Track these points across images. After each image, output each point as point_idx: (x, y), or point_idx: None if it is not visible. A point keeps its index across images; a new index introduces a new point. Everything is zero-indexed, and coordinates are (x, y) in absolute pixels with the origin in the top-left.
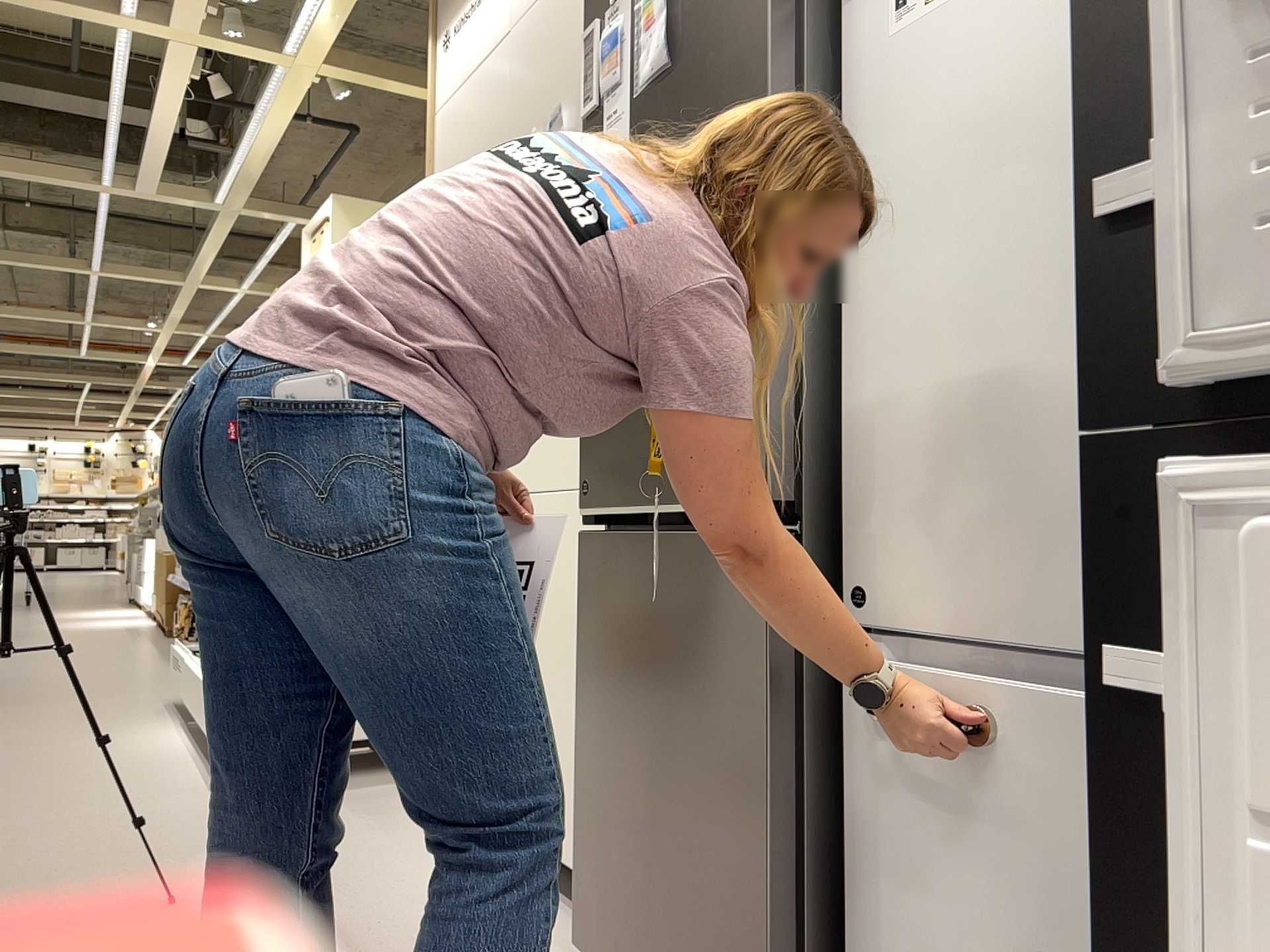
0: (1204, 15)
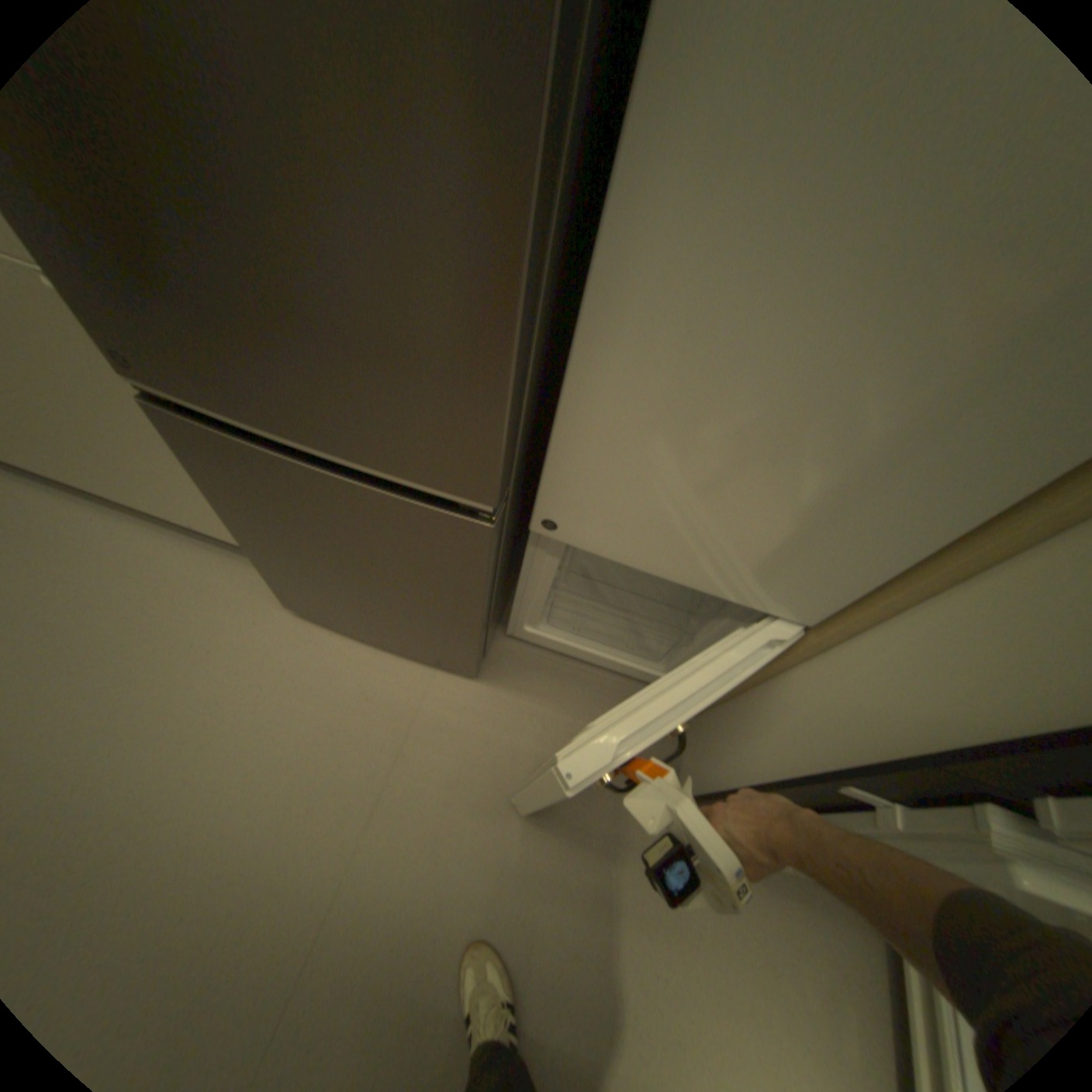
0: None
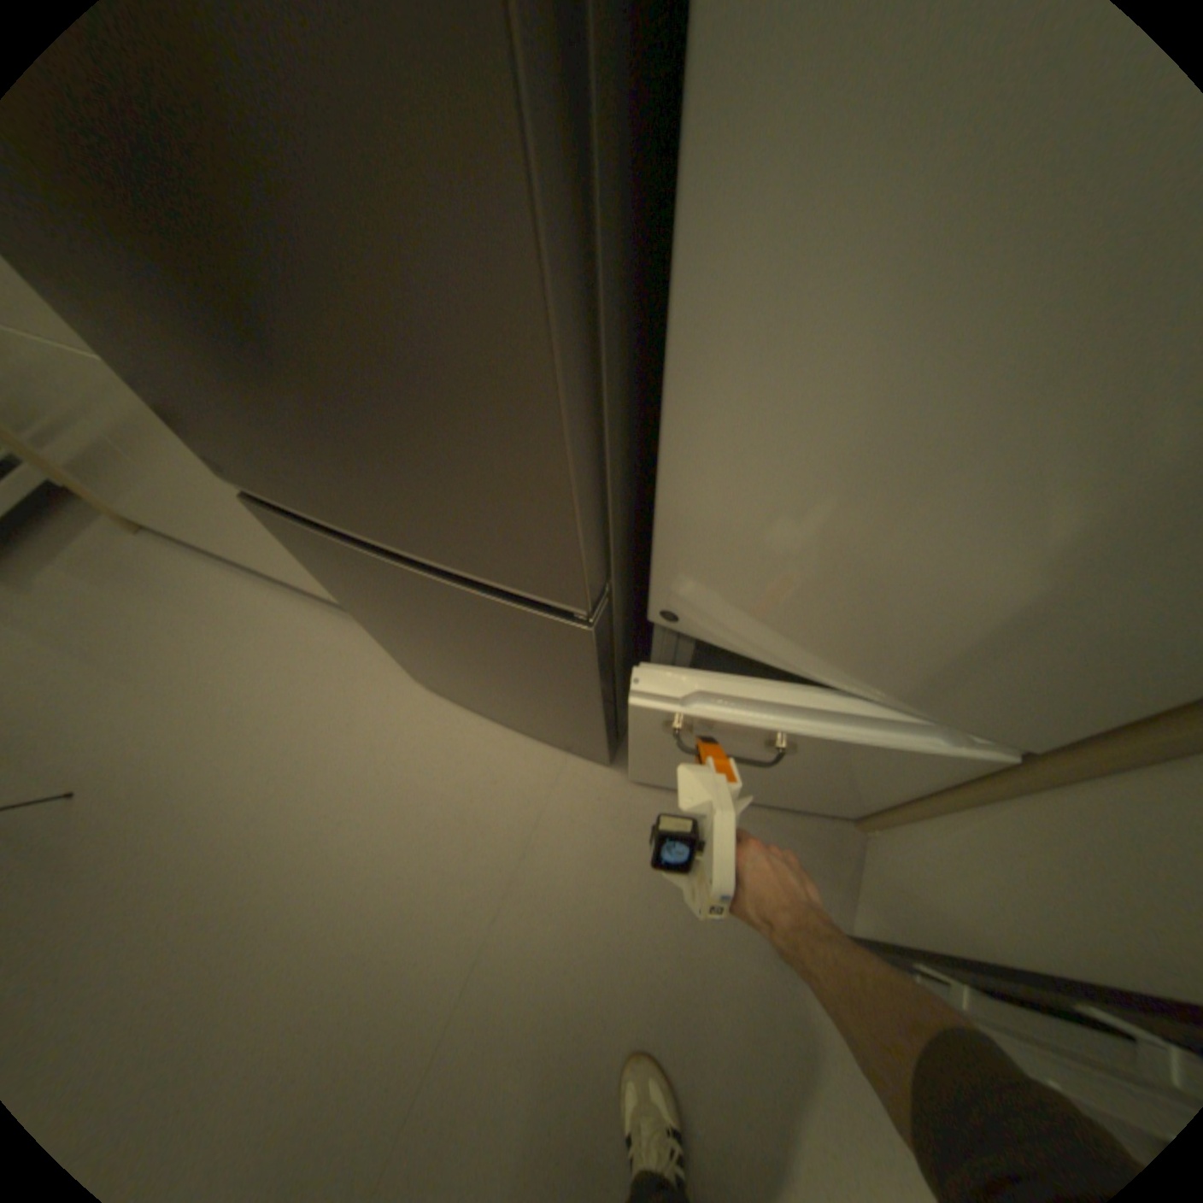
0: None
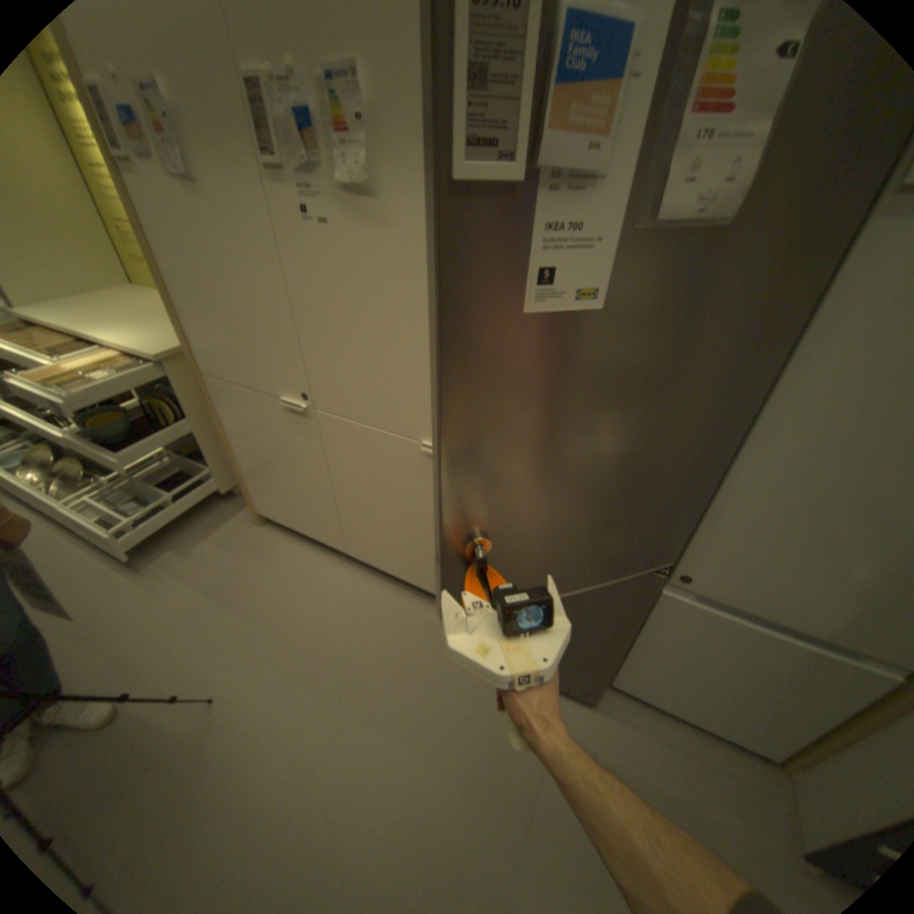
0: None
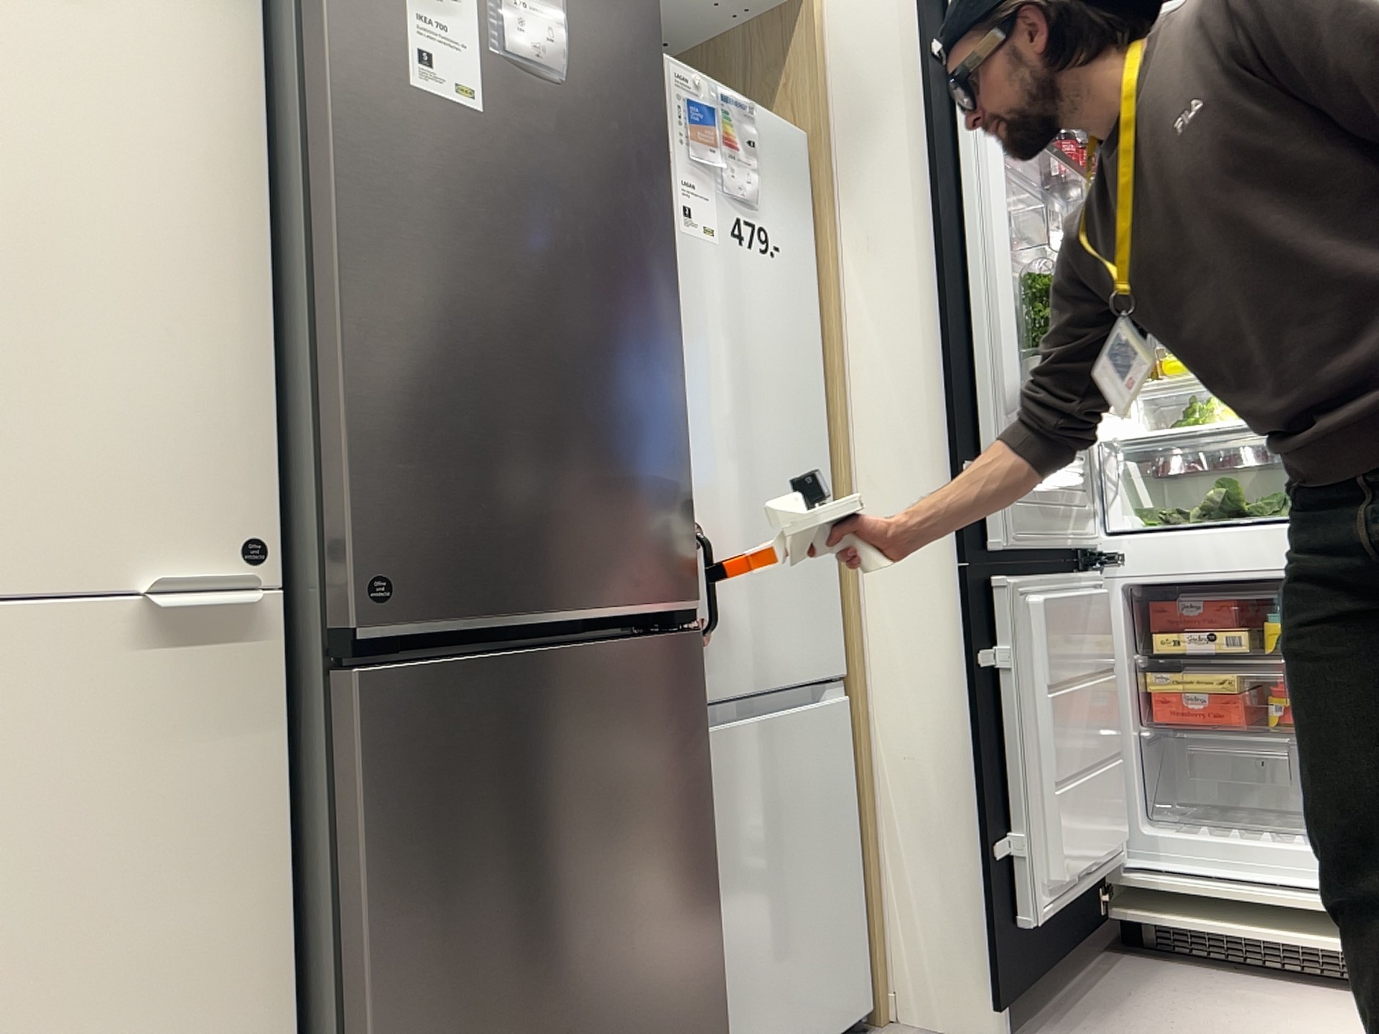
0: (999, 420)
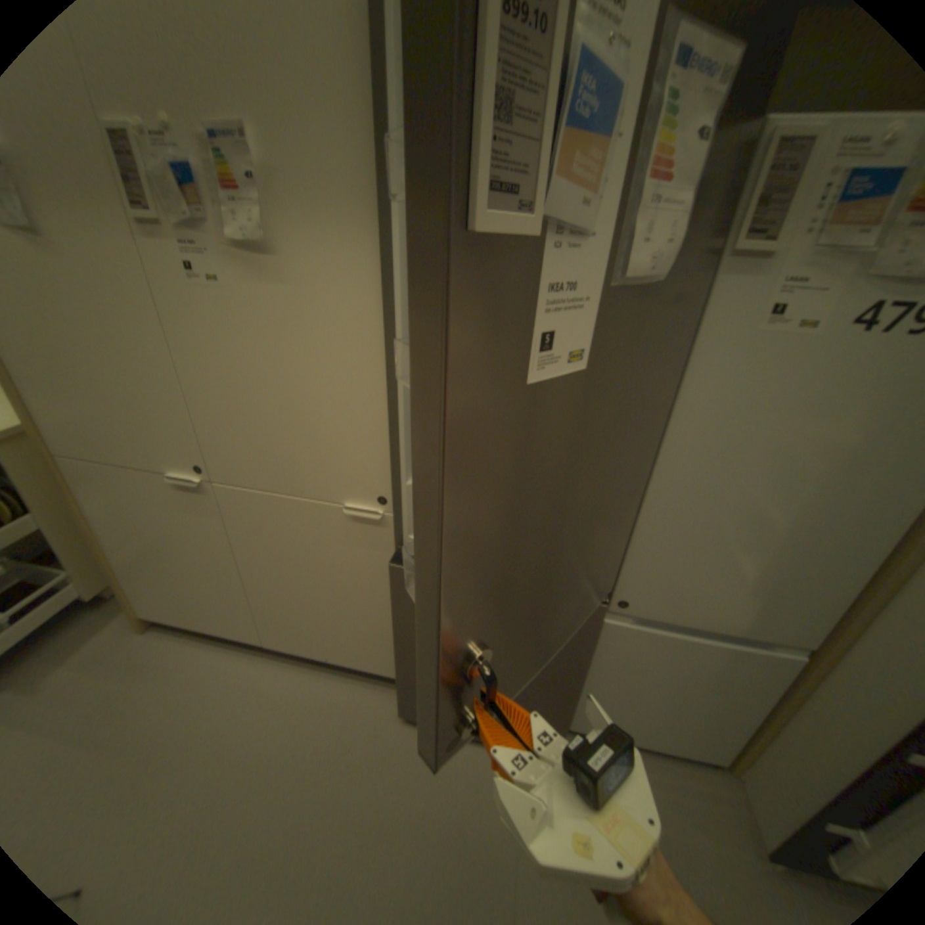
0: None
